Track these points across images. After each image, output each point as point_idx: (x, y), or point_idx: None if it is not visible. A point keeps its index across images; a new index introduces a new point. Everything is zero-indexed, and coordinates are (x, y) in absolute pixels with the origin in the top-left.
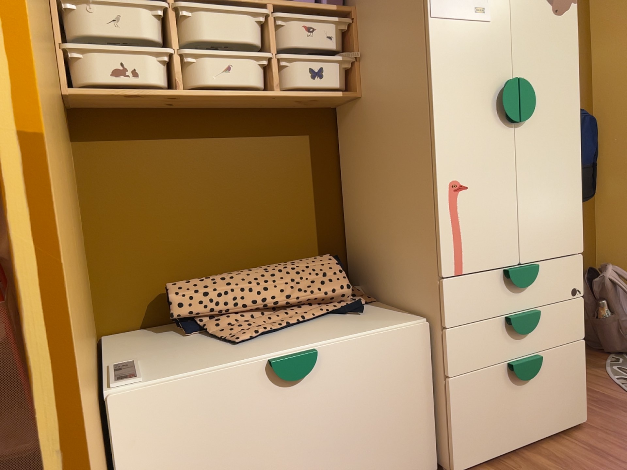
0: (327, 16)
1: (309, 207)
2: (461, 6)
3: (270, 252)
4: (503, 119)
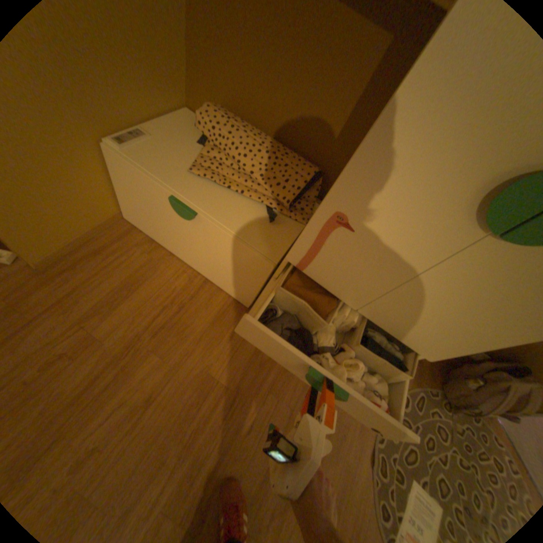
0: None
1: (339, 122)
2: None
3: (290, 133)
4: (485, 211)
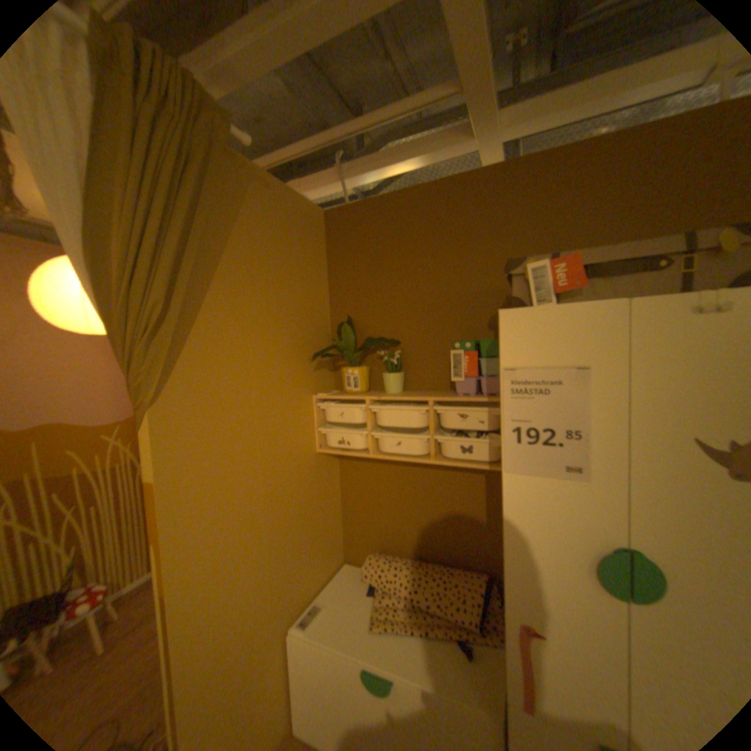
0: (475, 410)
1: (481, 531)
2: (546, 464)
3: (446, 553)
4: (608, 588)
